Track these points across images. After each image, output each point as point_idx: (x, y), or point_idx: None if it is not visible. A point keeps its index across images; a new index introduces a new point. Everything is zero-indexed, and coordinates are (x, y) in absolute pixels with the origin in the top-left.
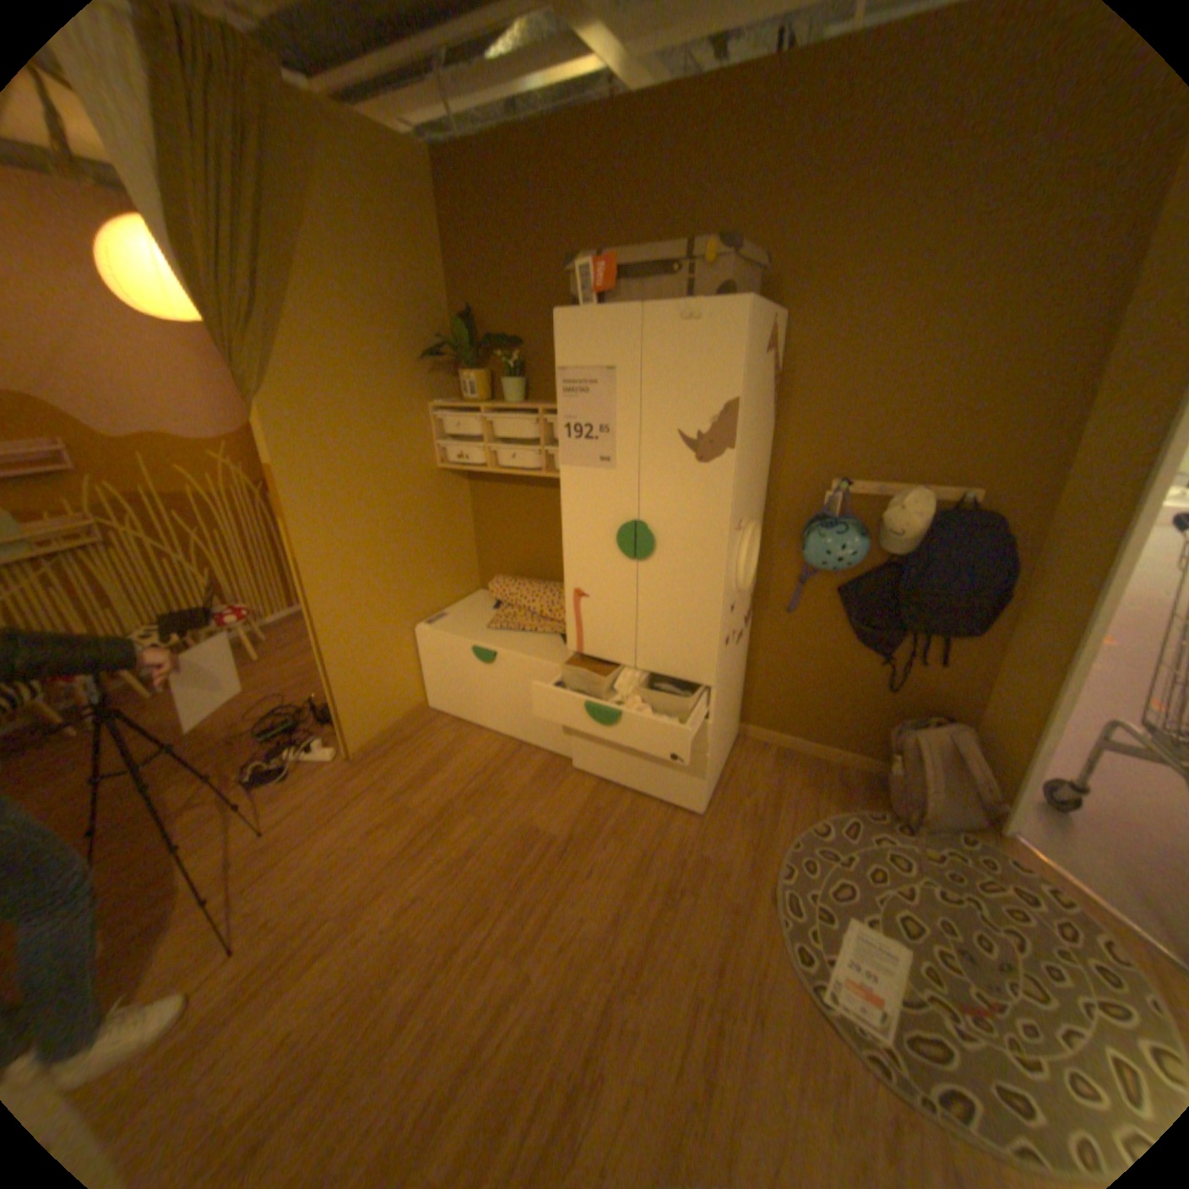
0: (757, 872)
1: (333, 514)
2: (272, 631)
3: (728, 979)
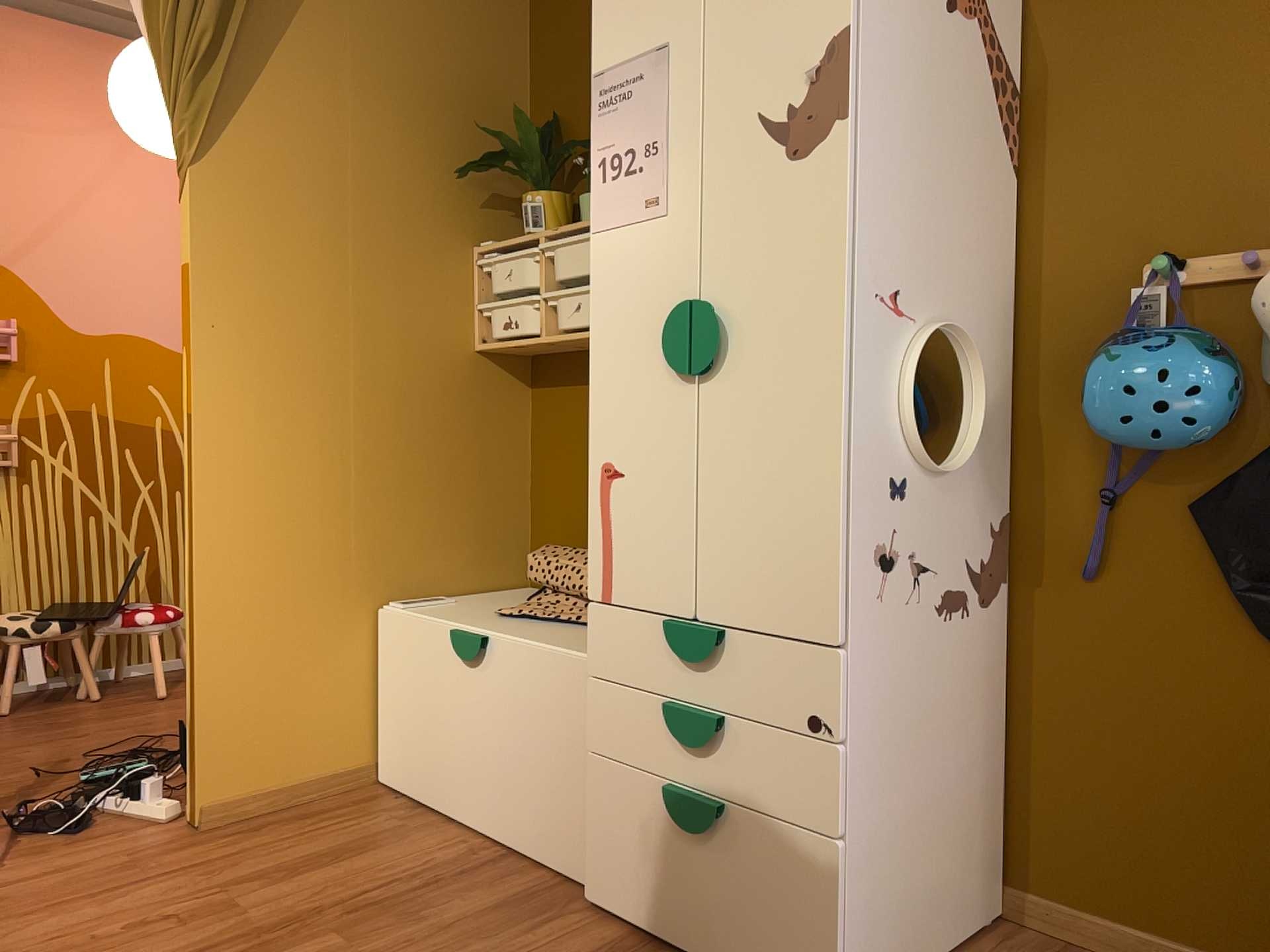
0: None
1: (273, 362)
2: None
3: None
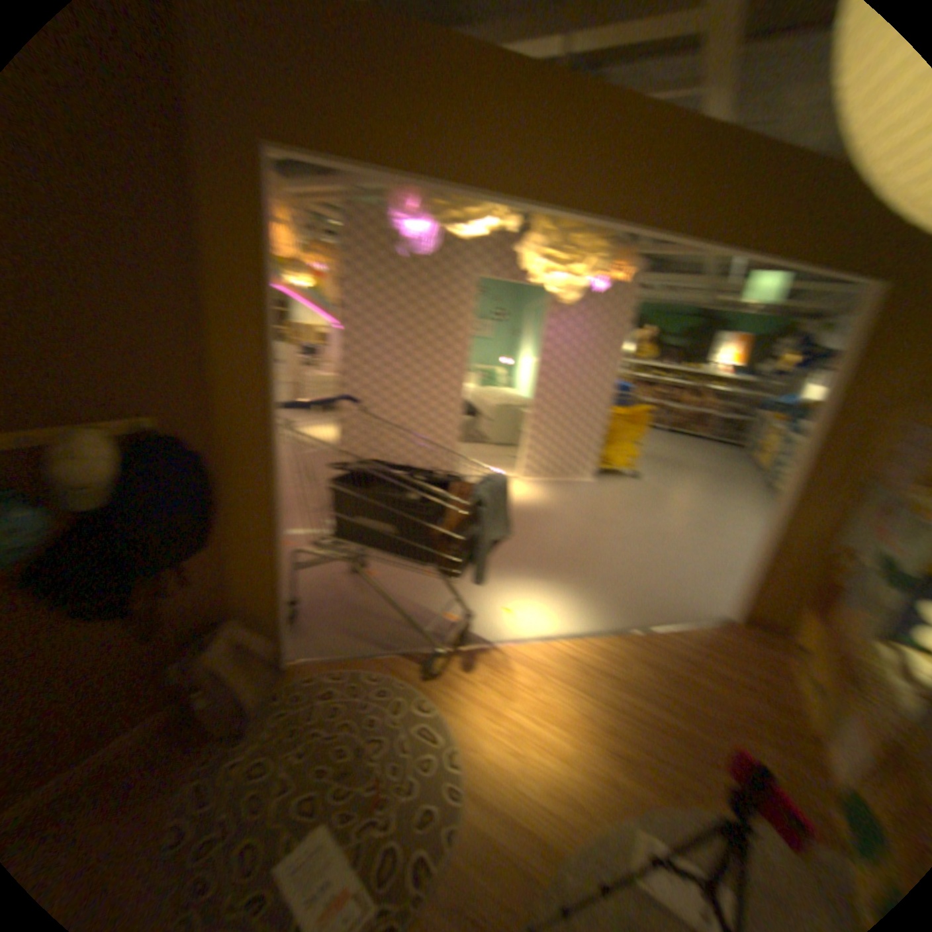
0: None
1: None
2: None
3: None
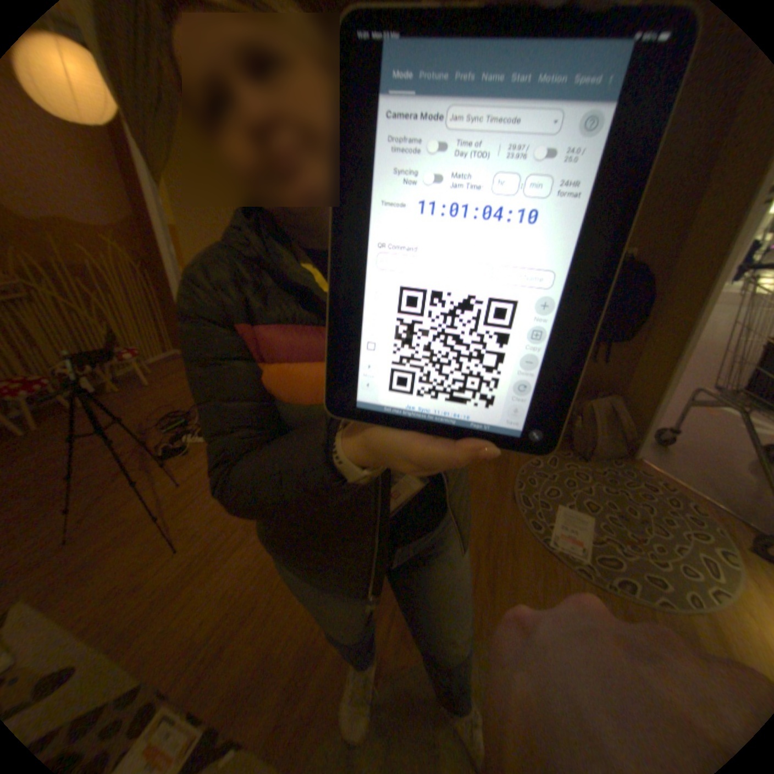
0: (501, 484)
1: None
2: (152, 366)
3: (494, 538)
